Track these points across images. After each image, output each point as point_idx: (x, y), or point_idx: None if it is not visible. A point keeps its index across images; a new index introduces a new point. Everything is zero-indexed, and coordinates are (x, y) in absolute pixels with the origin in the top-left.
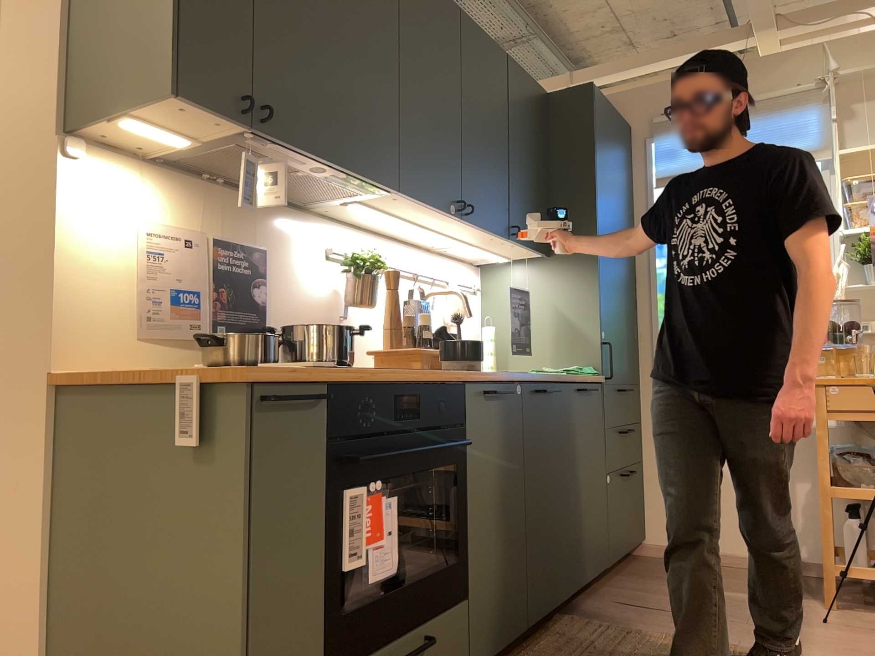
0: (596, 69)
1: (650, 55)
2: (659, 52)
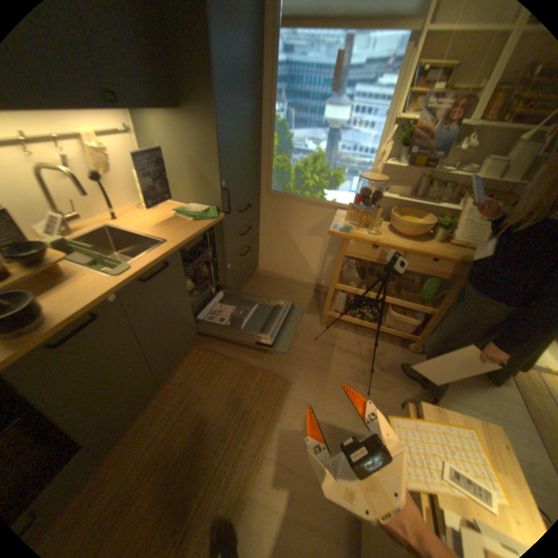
0: None
1: None
2: None
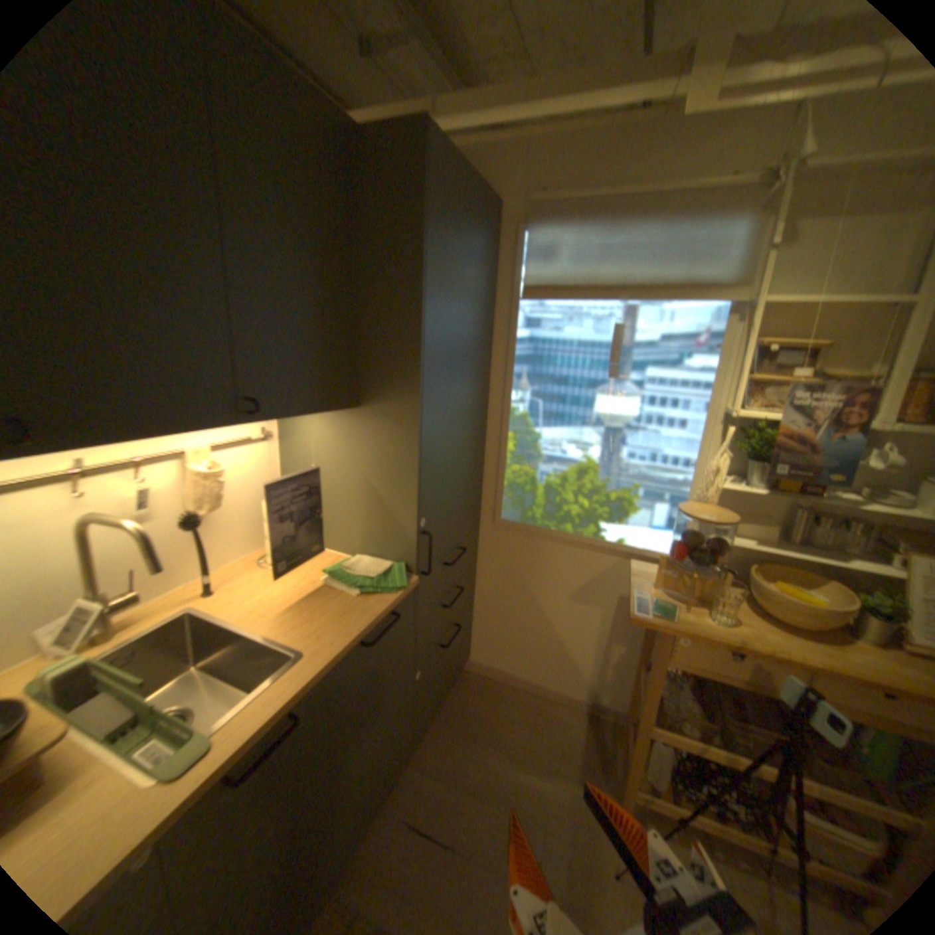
0: (469, 97)
1: (543, 83)
2: (557, 80)
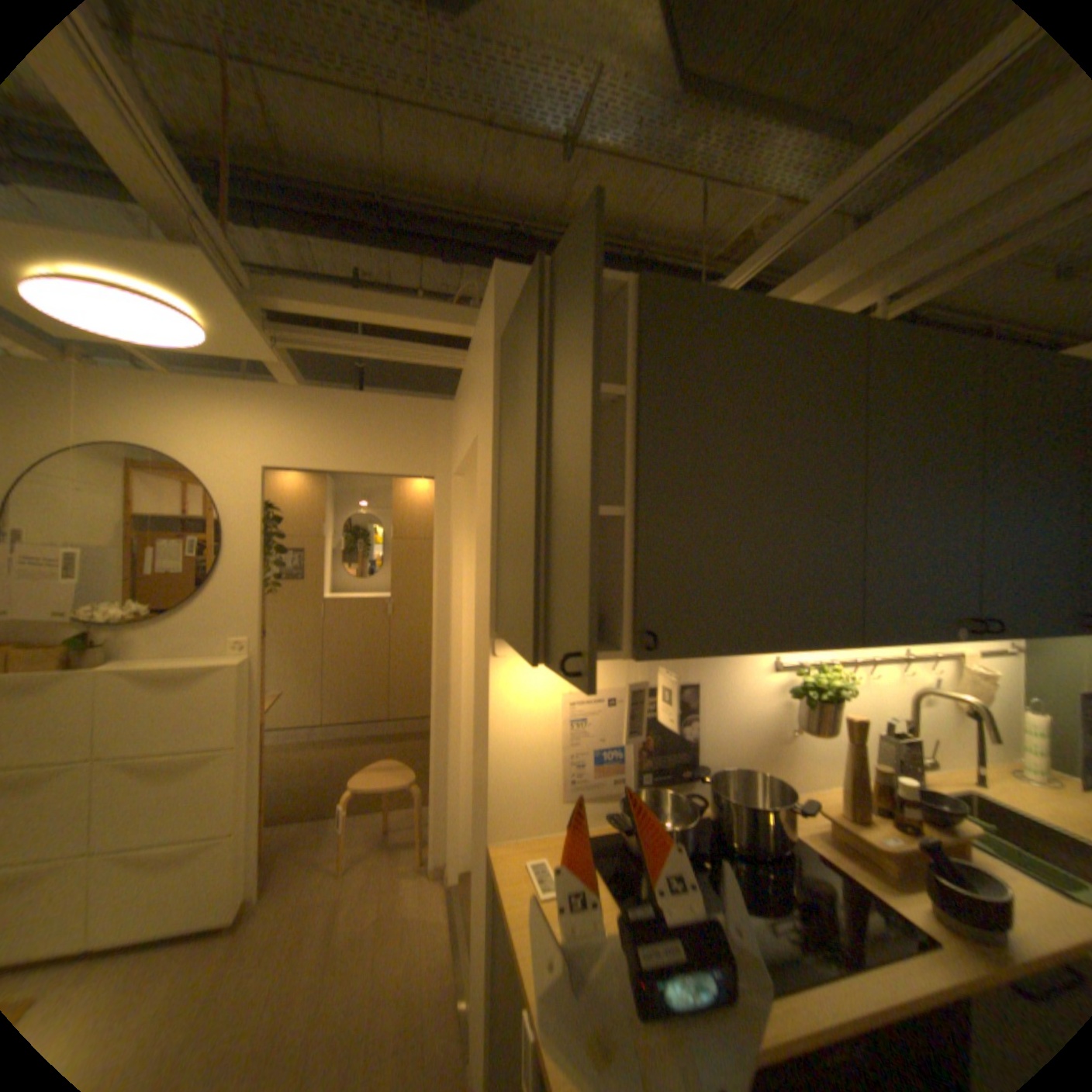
0: None
1: None
2: None
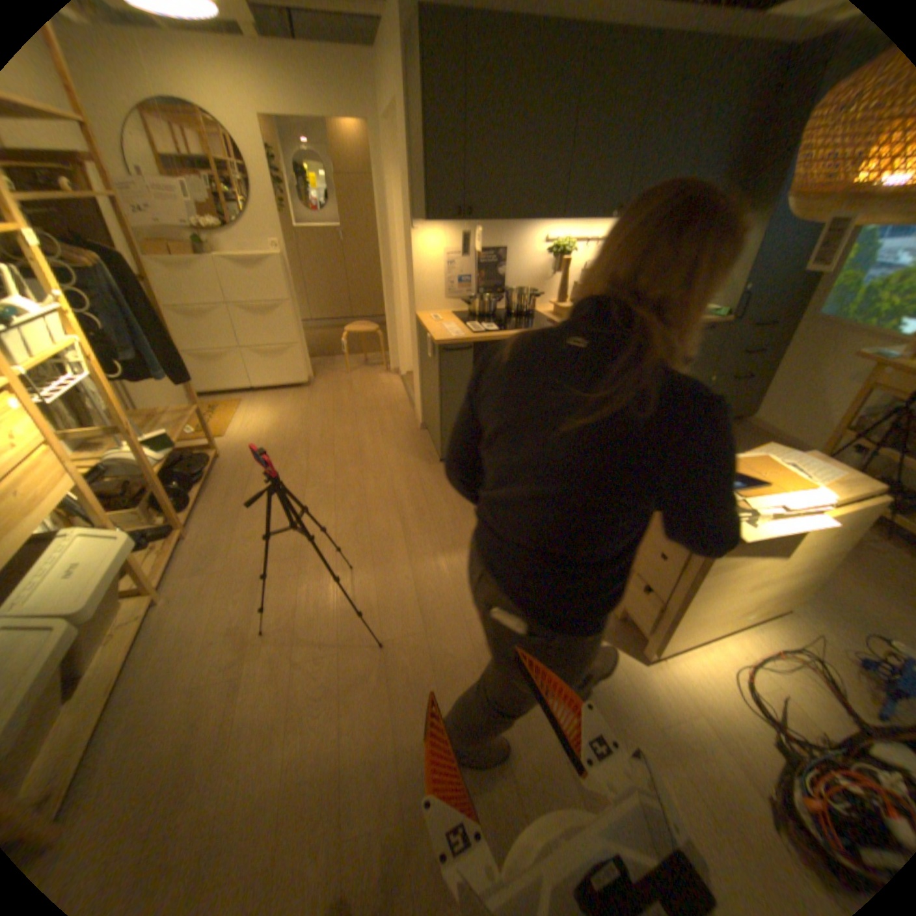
0: None
1: None
2: None
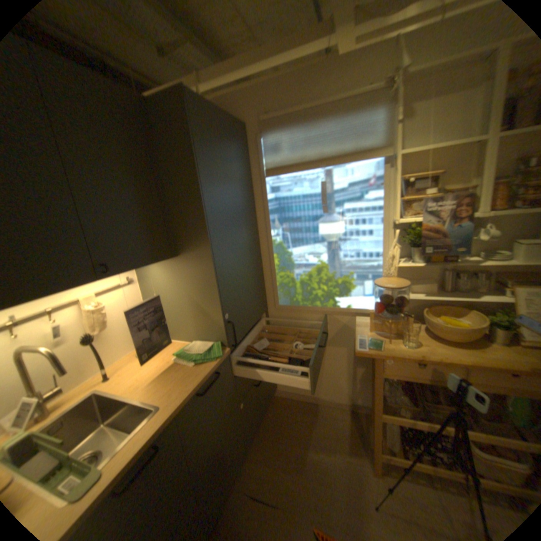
0: (216, 67)
1: (255, 51)
2: (262, 49)
